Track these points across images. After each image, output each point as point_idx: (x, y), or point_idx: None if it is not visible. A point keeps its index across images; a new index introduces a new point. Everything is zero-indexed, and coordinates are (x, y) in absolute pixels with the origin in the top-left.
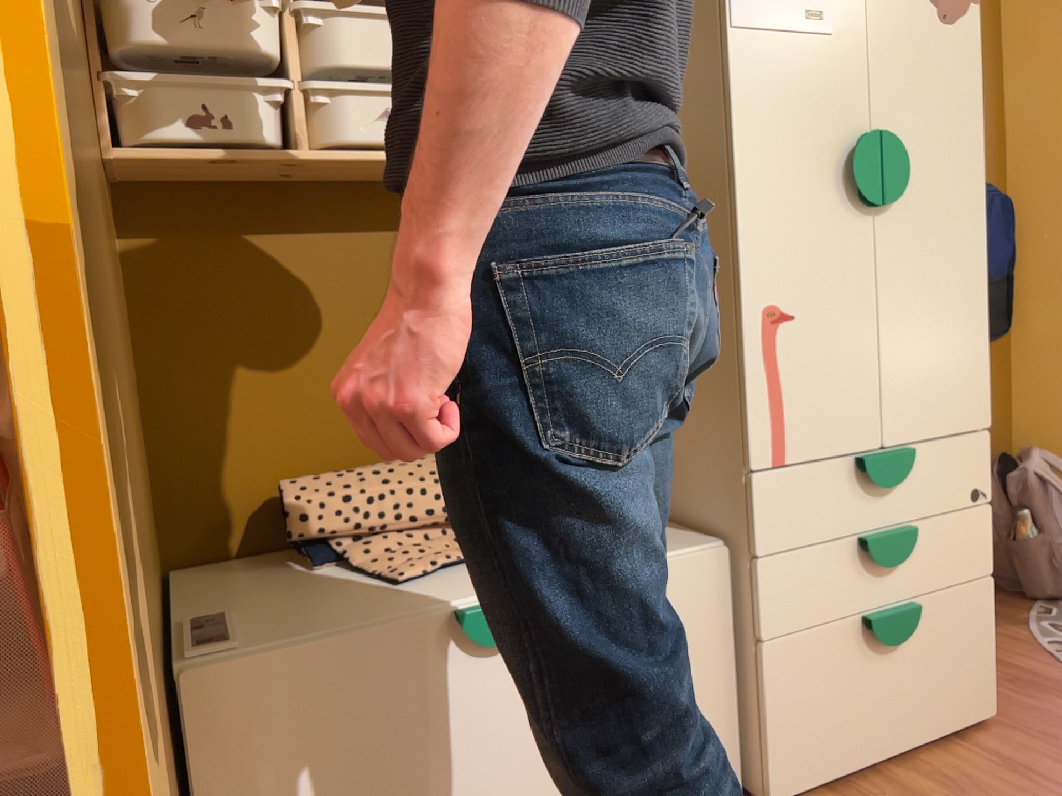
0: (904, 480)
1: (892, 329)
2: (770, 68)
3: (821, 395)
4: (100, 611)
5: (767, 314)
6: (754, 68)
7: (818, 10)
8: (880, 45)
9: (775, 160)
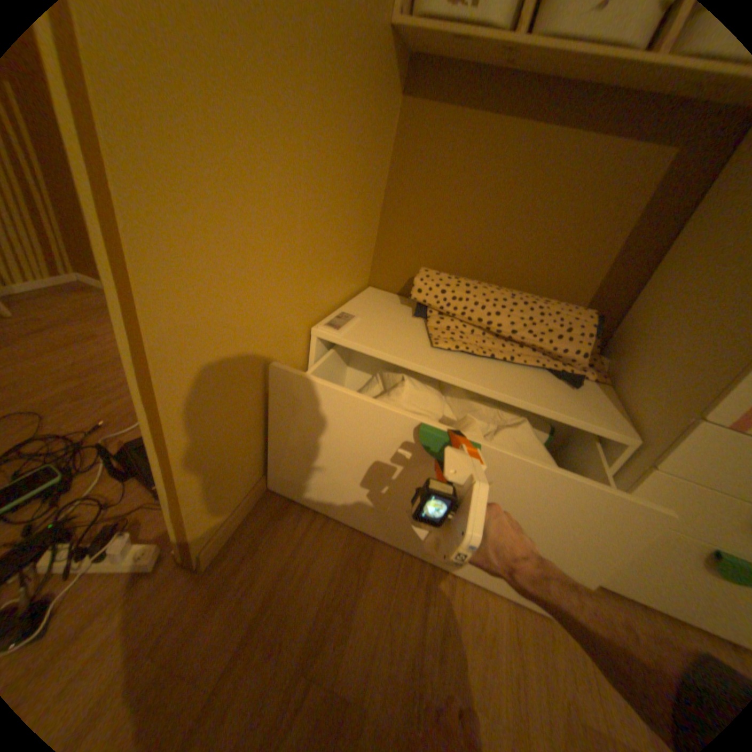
0: None
1: None
2: None
3: None
4: (135, 282)
5: None
6: None
7: None
8: None
9: None
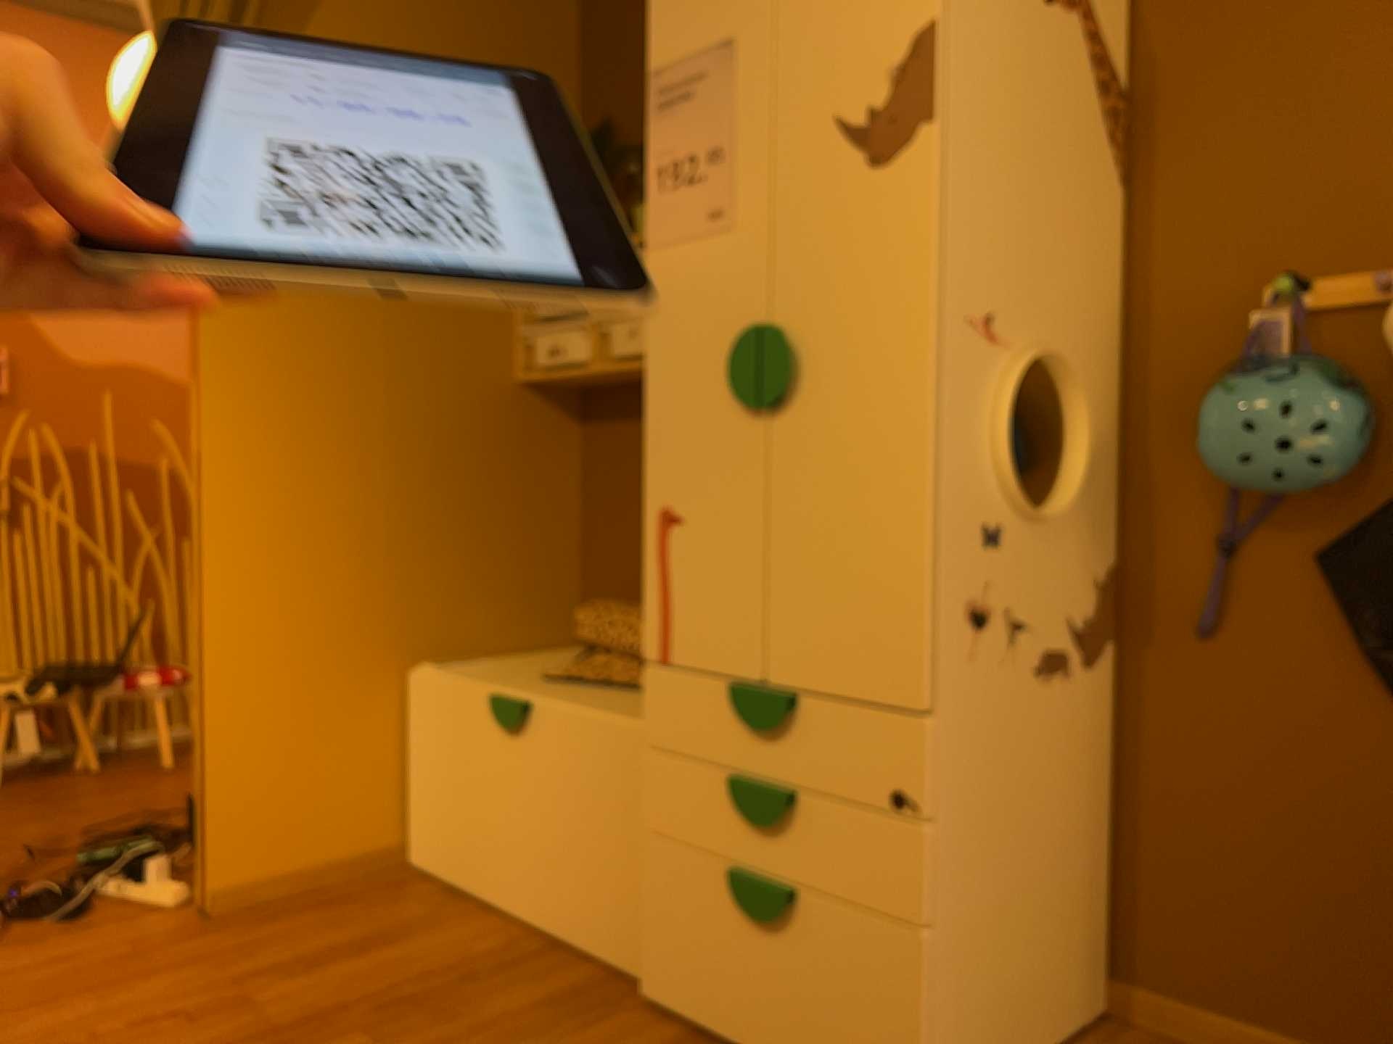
0: (773, 730)
1: (782, 549)
2: (676, 278)
3: (702, 605)
4: (203, 577)
5: (661, 513)
6: (663, 282)
7: (718, 208)
8: (785, 224)
9: (675, 365)
